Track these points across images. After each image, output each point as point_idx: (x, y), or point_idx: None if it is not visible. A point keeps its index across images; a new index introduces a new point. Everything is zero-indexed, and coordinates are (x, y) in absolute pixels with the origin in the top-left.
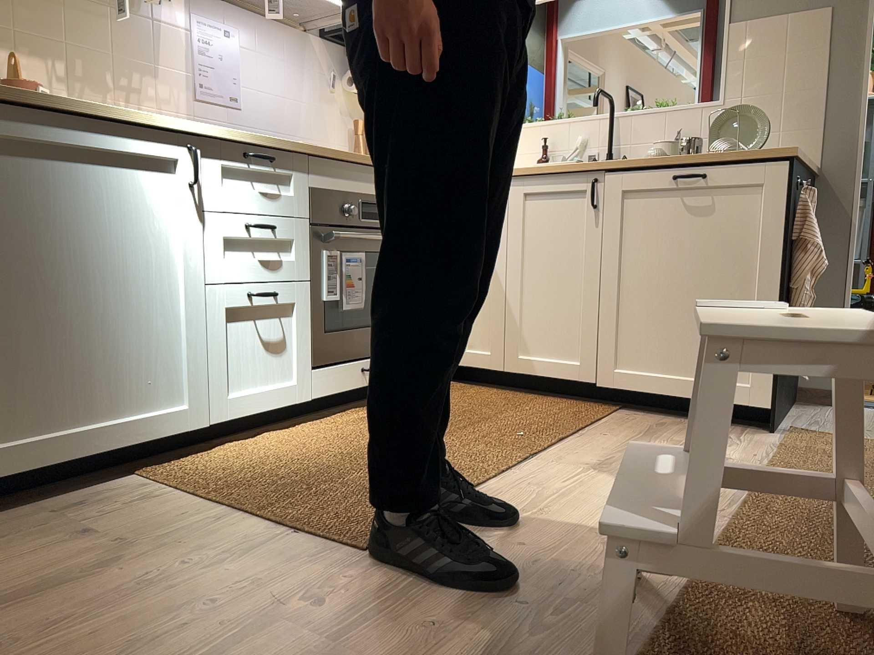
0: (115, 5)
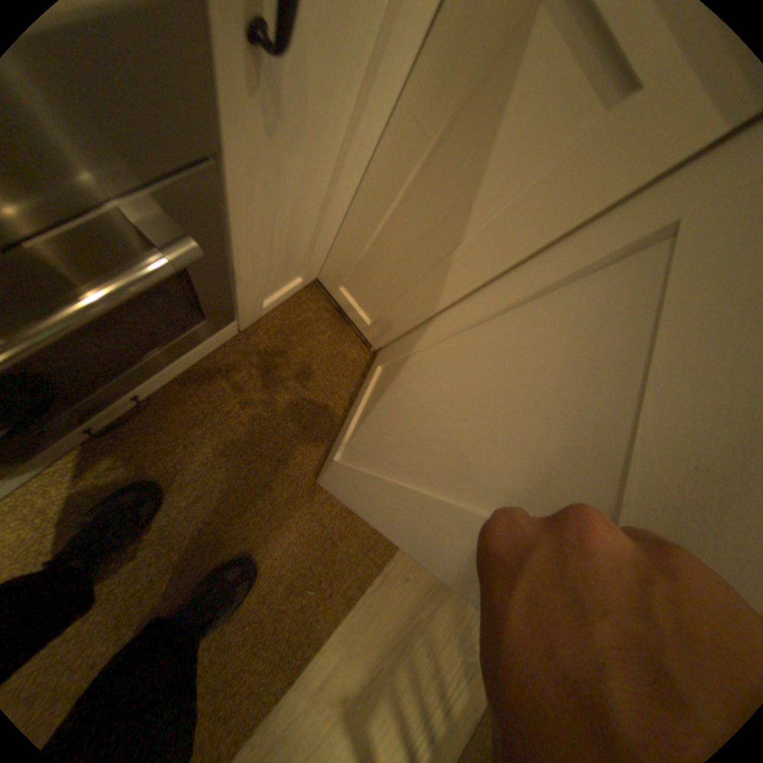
0: None
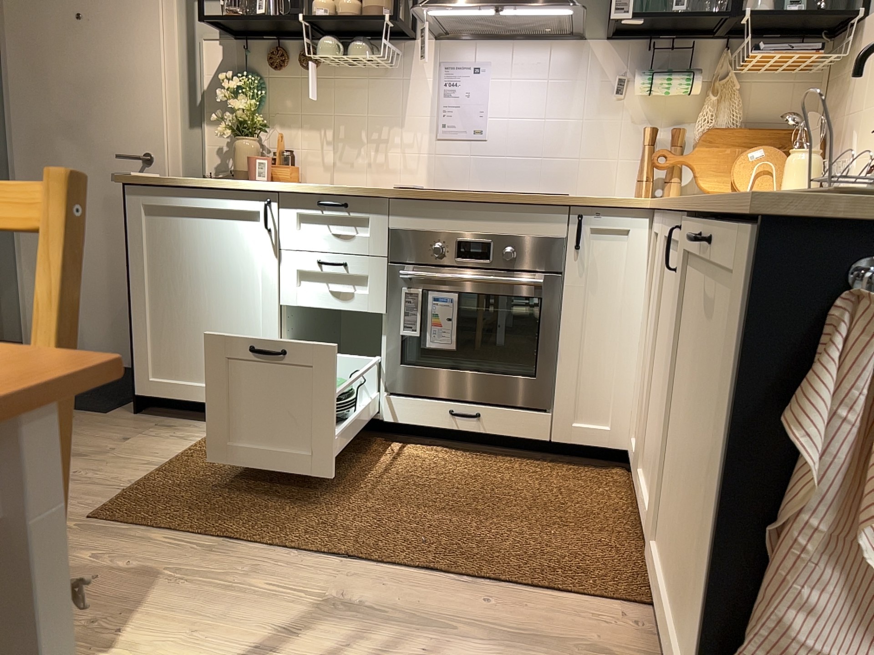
0: (370, 77)
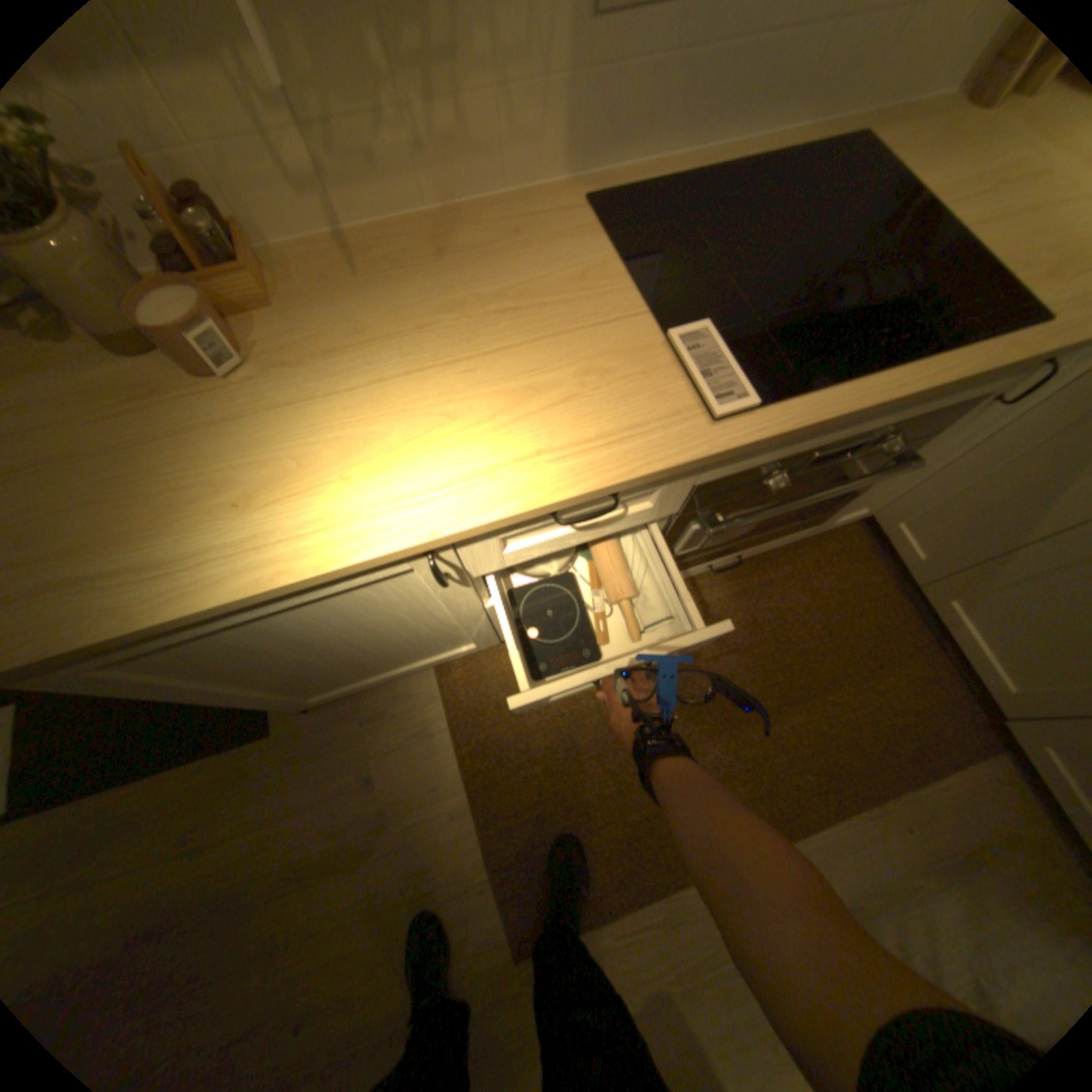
0: None
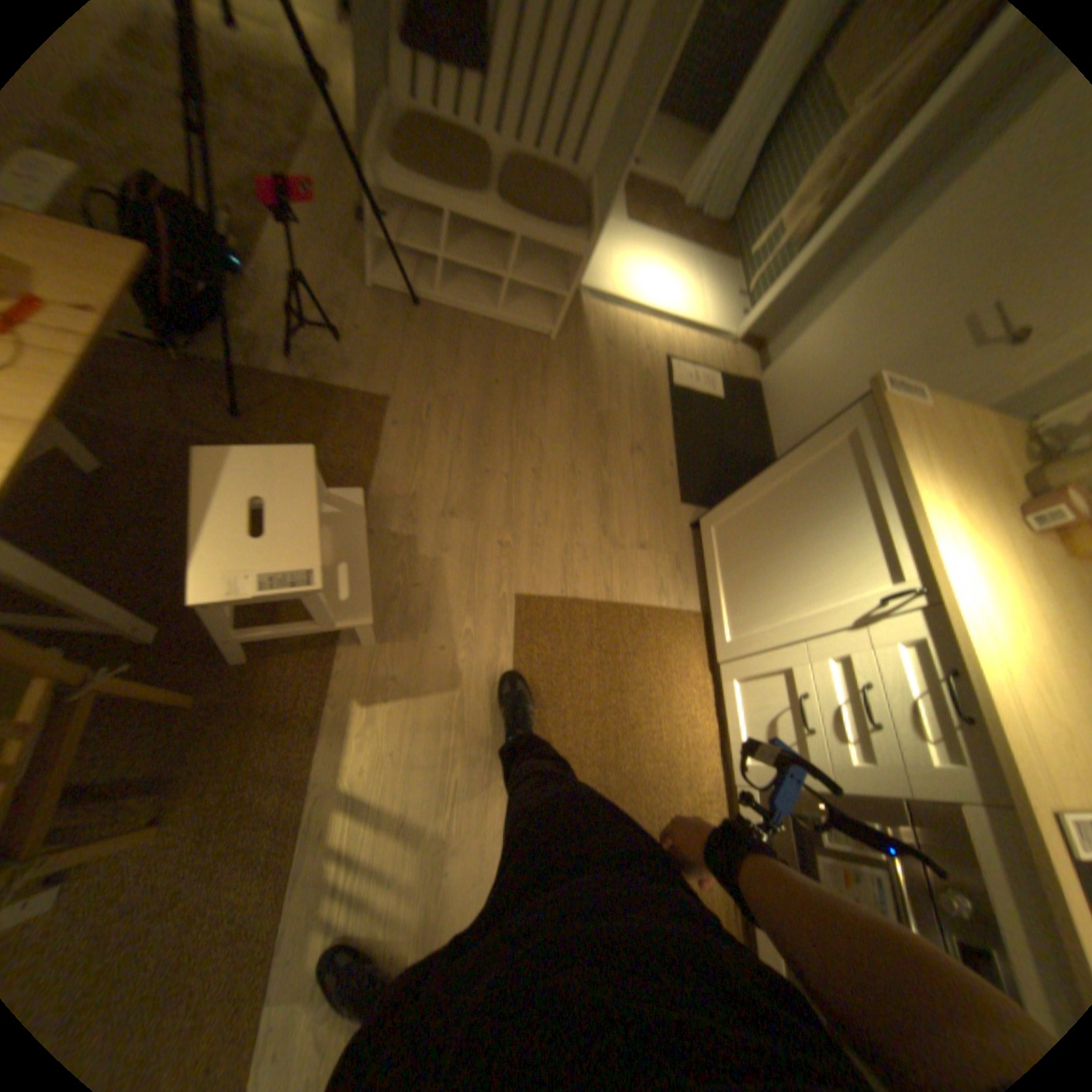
0: None
